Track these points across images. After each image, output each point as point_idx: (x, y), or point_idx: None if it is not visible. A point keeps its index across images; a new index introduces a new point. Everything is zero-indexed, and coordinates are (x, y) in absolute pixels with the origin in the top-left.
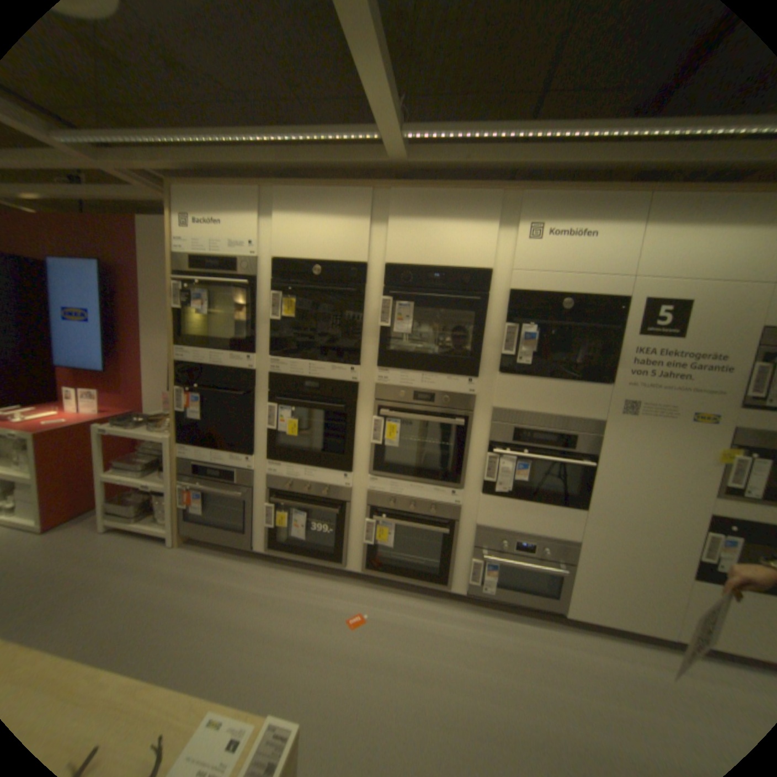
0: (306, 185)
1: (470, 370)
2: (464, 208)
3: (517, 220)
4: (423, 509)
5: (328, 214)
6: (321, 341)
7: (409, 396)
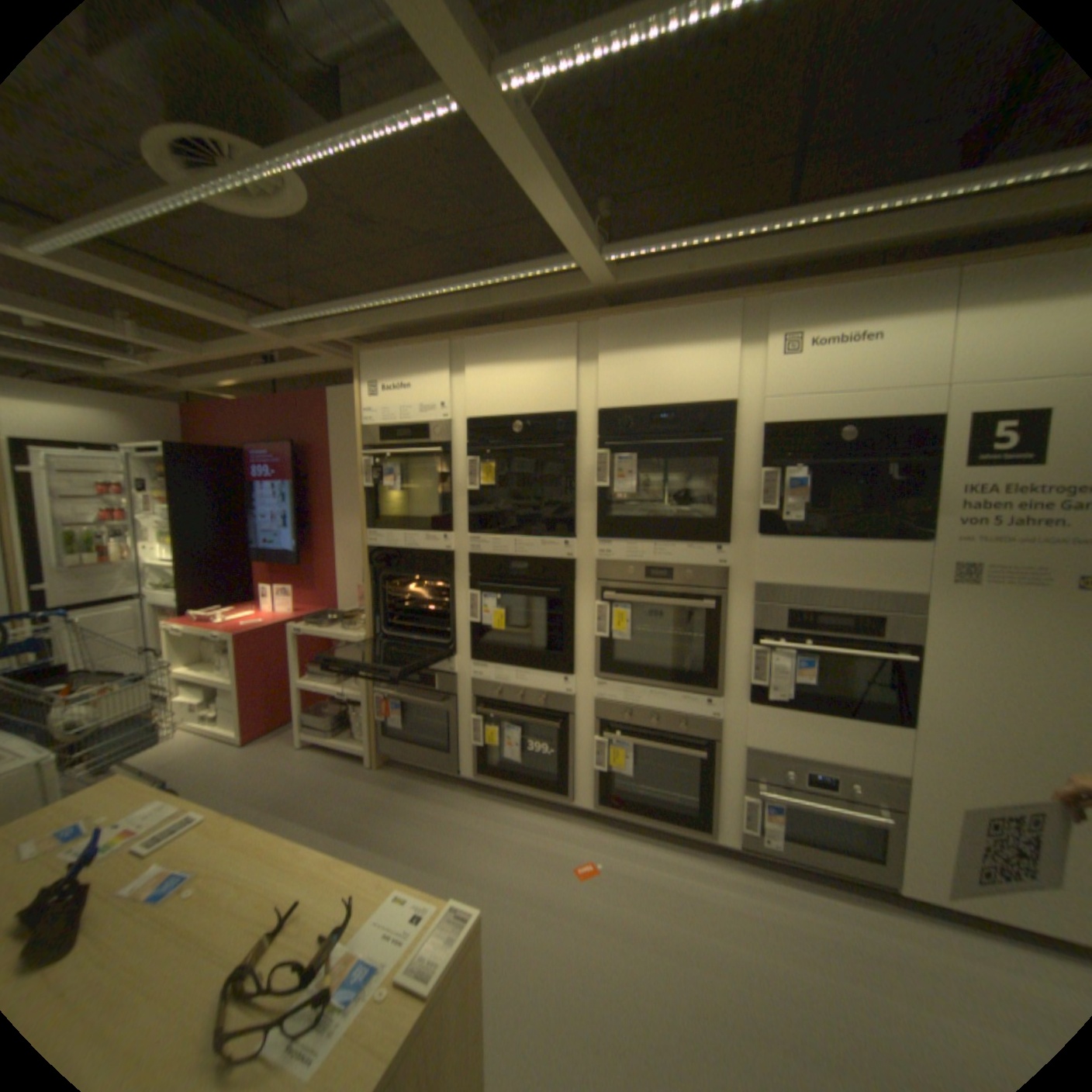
0: (498, 332)
1: (717, 535)
2: (691, 328)
3: (763, 333)
4: (669, 723)
5: (526, 360)
6: (526, 512)
7: (638, 573)
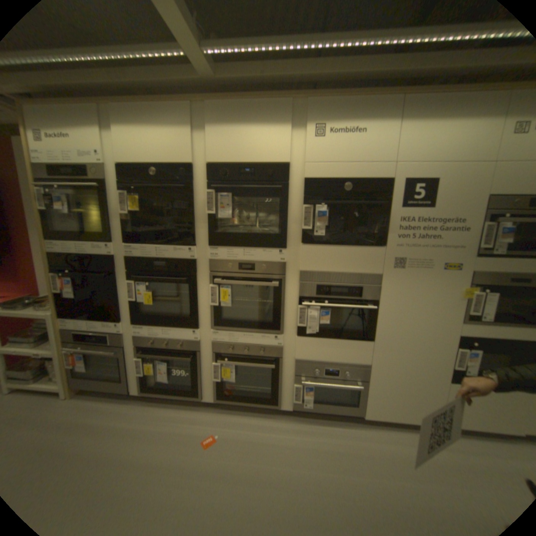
0: (134, 101)
1: (279, 243)
2: (263, 114)
3: (304, 122)
4: (254, 350)
5: (156, 124)
6: (164, 229)
7: (235, 266)
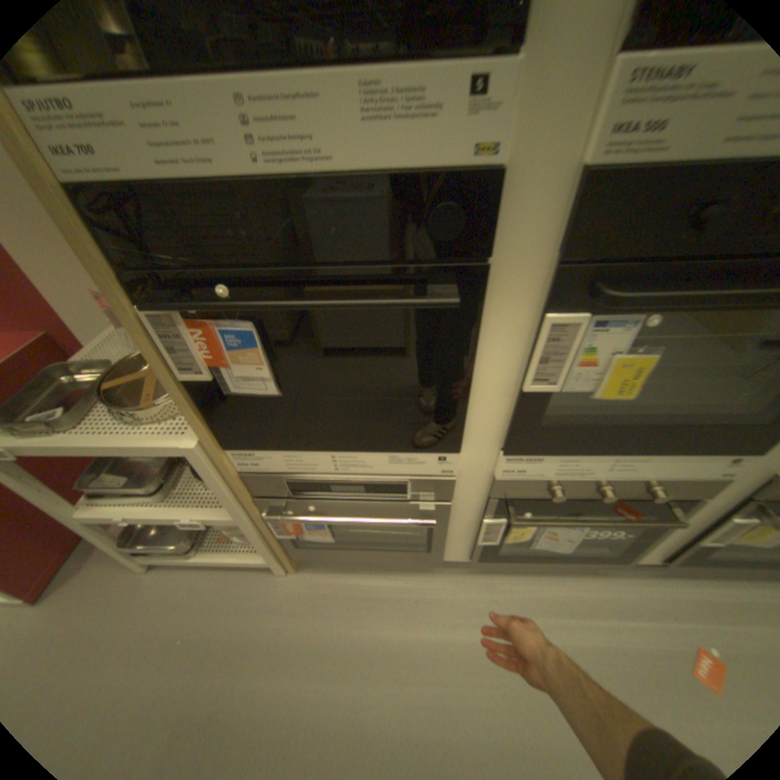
0: None
1: None
2: None
3: None
4: None
5: None
6: None
7: None
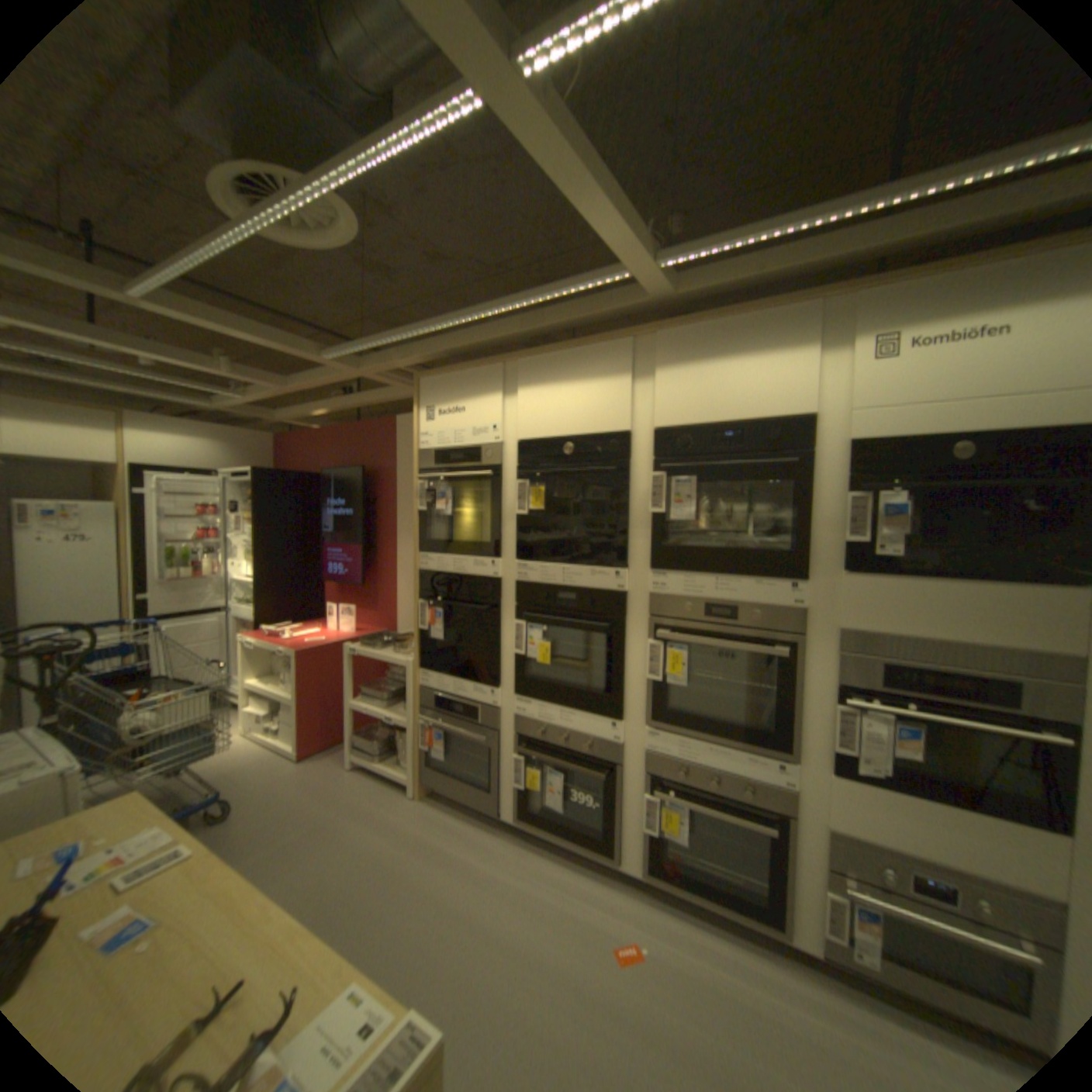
0: (551, 351)
1: (793, 569)
2: (761, 334)
3: (849, 335)
4: (733, 789)
5: (578, 378)
6: (577, 538)
7: (698, 610)
